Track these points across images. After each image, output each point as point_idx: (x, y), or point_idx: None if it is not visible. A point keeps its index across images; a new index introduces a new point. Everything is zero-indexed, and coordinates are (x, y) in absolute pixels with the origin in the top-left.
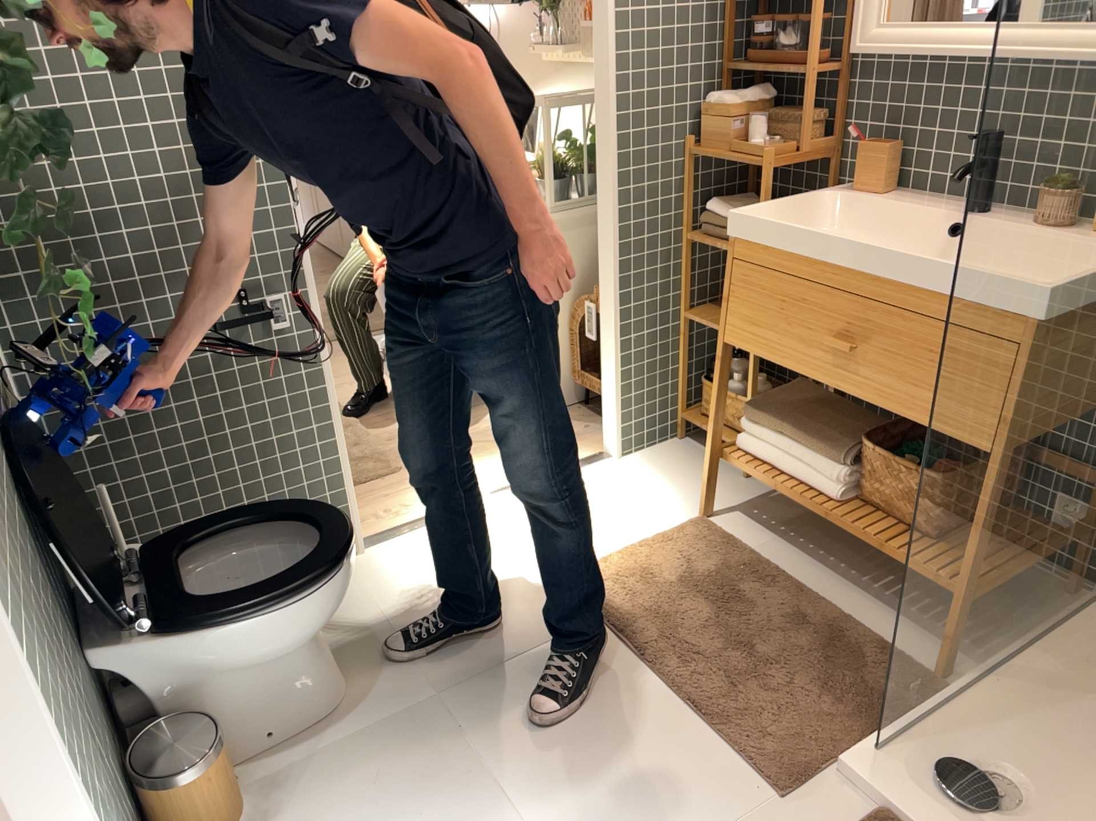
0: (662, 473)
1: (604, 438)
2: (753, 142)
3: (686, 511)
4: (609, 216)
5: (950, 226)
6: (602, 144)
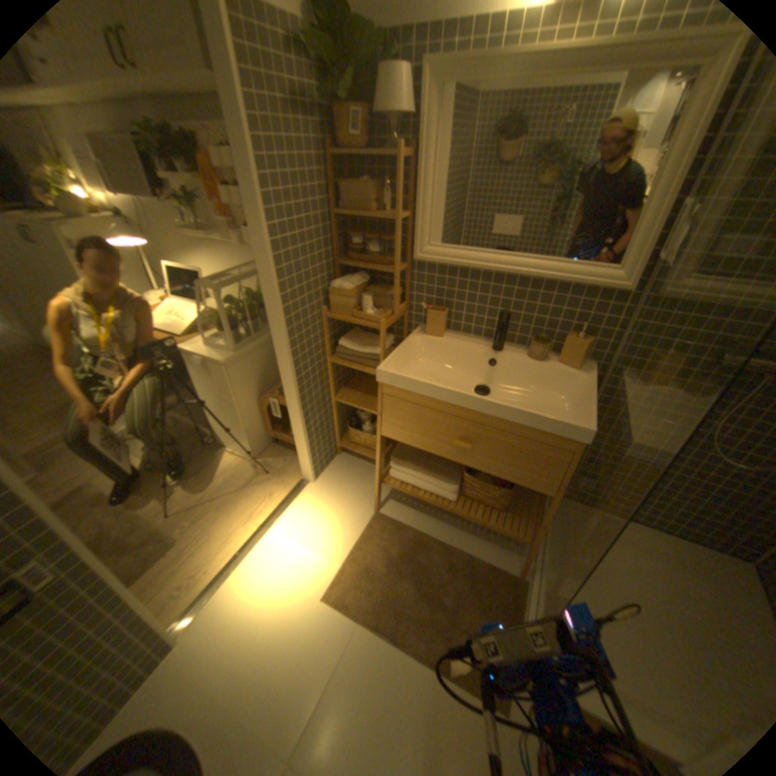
0: (339, 484)
1: (300, 472)
2: (368, 312)
3: (365, 511)
4: (285, 365)
5: (485, 356)
6: (271, 323)
